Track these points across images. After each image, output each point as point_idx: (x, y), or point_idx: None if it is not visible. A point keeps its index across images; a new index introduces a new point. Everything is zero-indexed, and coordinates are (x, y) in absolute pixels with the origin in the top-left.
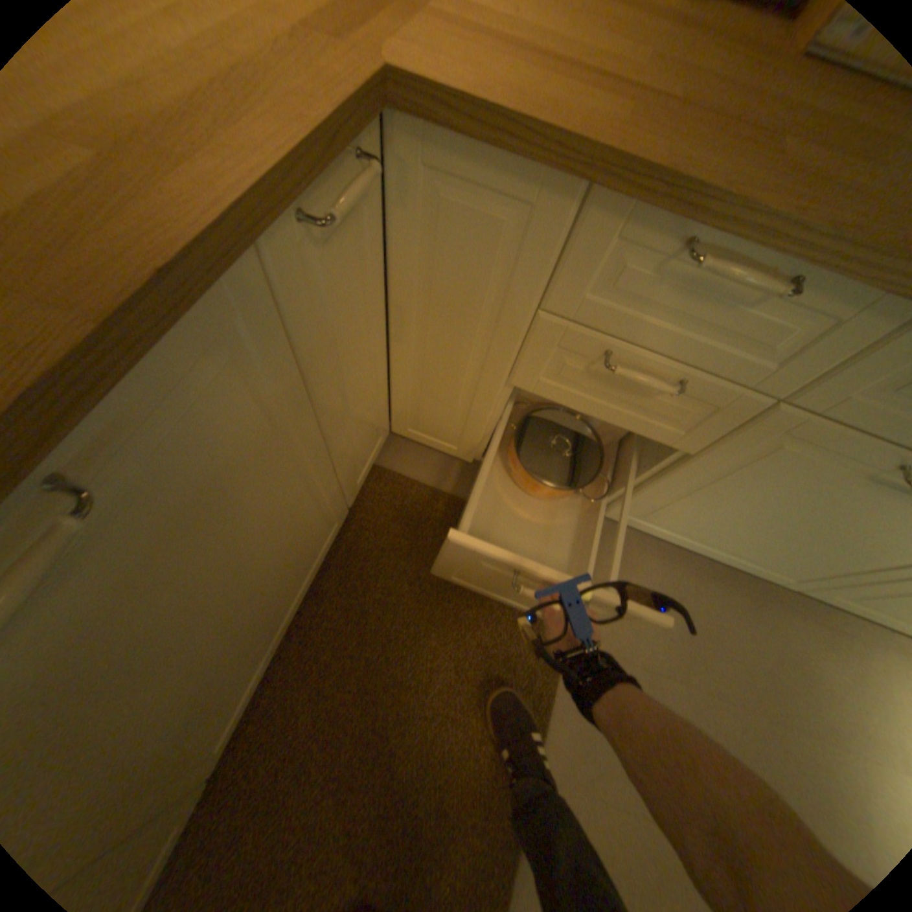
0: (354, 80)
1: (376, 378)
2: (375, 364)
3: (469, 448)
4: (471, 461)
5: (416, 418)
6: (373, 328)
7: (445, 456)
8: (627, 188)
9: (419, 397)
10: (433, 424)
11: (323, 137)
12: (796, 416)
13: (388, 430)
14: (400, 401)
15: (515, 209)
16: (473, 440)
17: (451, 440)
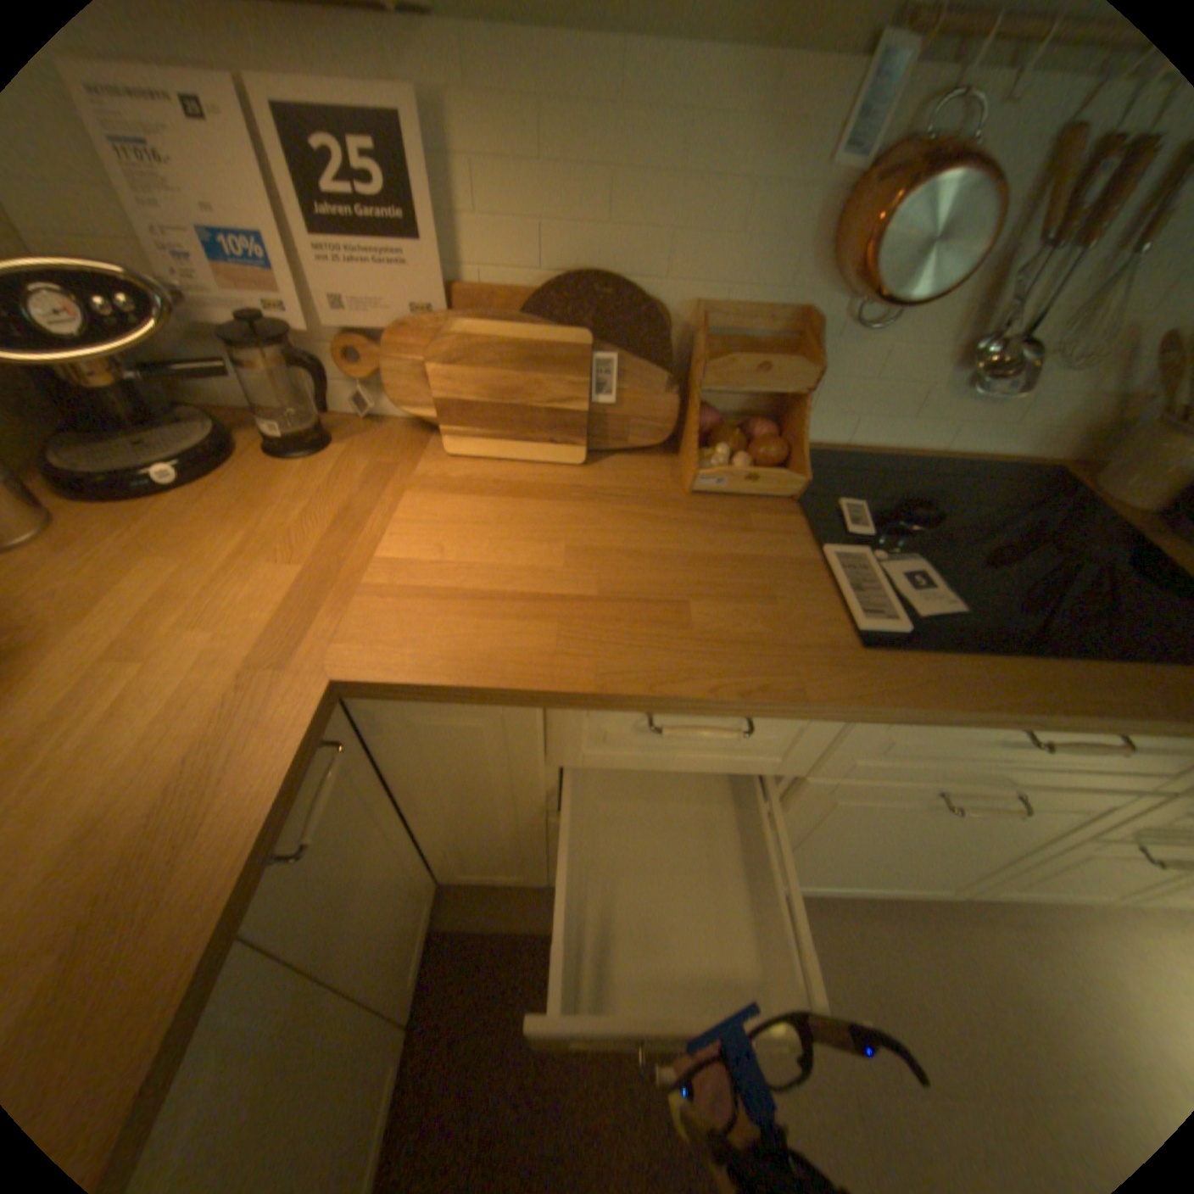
0: (303, 716)
1: (399, 863)
2: (393, 853)
3: (538, 876)
4: (546, 885)
5: (463, 866)
6: (379, 831)
7: (516, 883)
8: (574, 706)
9: (457, 849)
10: (485, 867)
11: (281, 802)
12: (828, 785)
13: (433, 887)
14: (438, 858)
15: (488, 719)
16: (538, 869)
17: (513, 875)
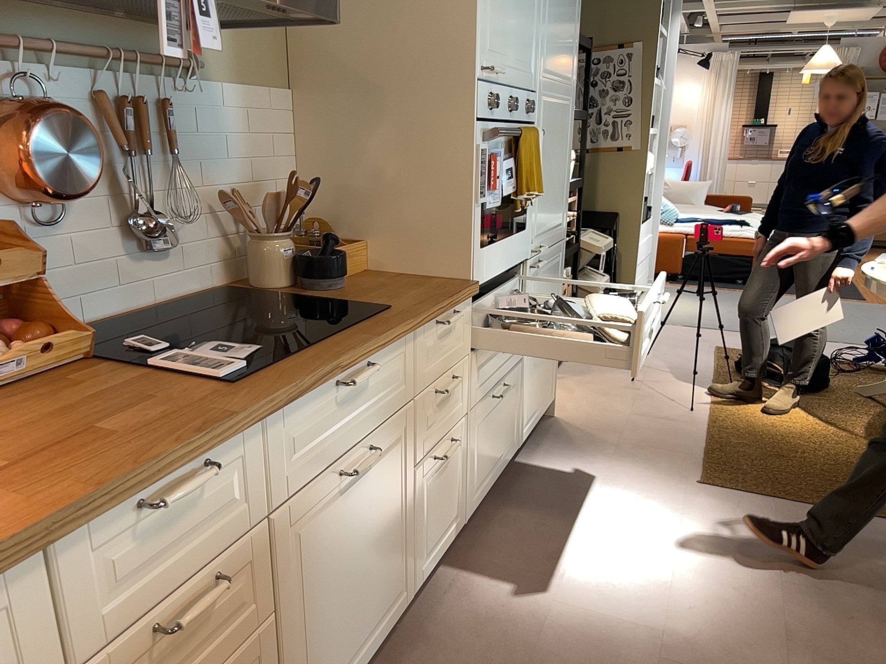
0: None
1: None
2: None
3: None
4: None
5: None
6: None
7: None
8: (74, 529)
9: None
10: None
11: None
12: (279, 518)
13: None
14: None
15: None
16: None
17: None
